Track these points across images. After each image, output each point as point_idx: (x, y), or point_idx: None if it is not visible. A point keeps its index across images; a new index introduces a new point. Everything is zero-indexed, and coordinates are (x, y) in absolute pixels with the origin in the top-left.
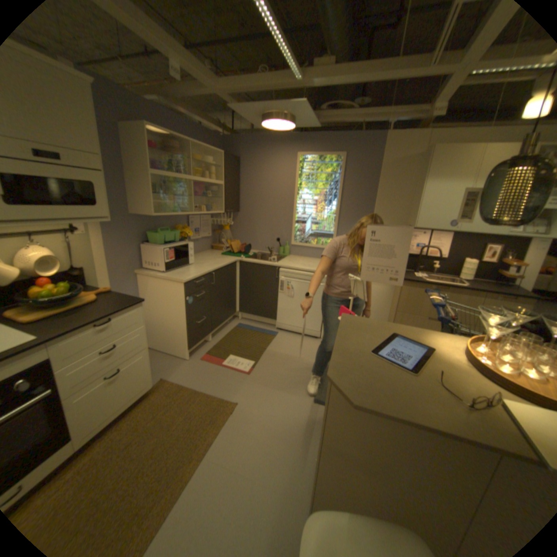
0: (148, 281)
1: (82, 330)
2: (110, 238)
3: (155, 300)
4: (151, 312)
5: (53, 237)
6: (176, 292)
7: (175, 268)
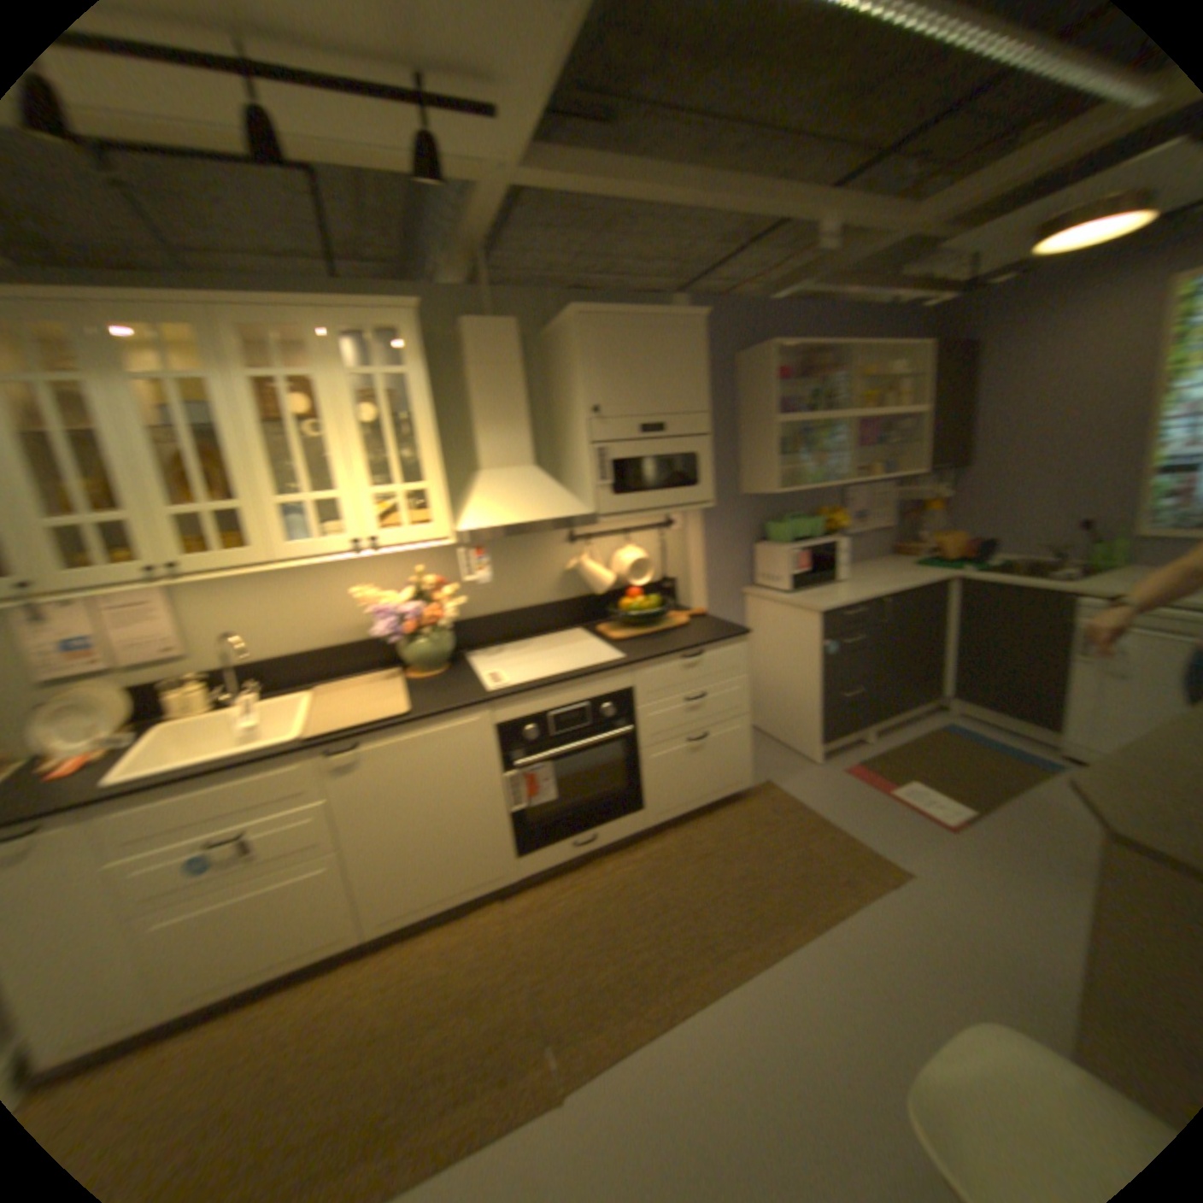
0: (759, 608)
1: (666, 660)
2: (710, 535)
3: (769, 644)
4: (761, 664)
5: (645, 537)
6: (806, 630)
7: (809, 588)
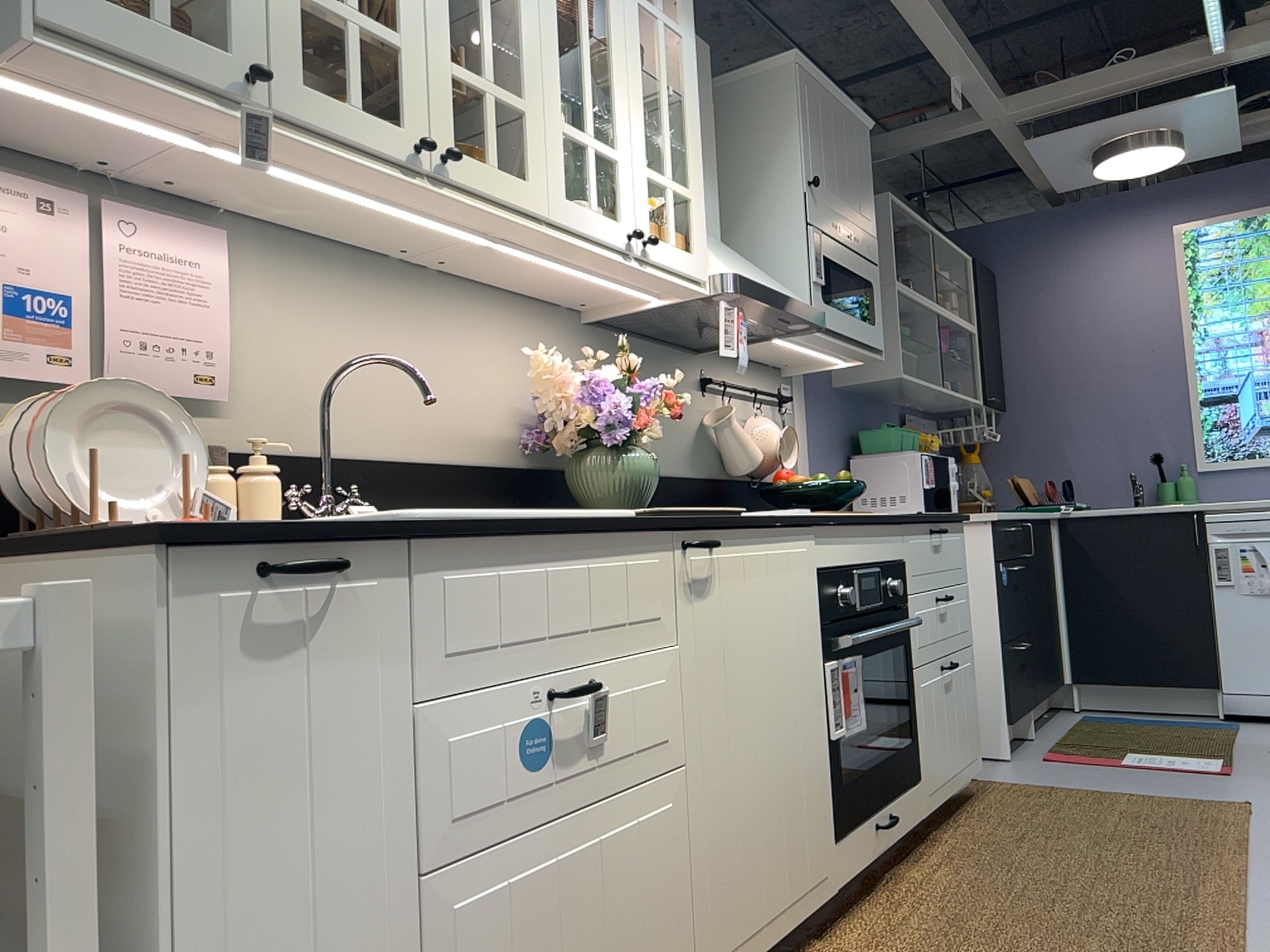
0: None
1: (924, 530)
2: (818, 433)
3: None
4: None
5: (768, 411)
6: (970, 553)
7: None
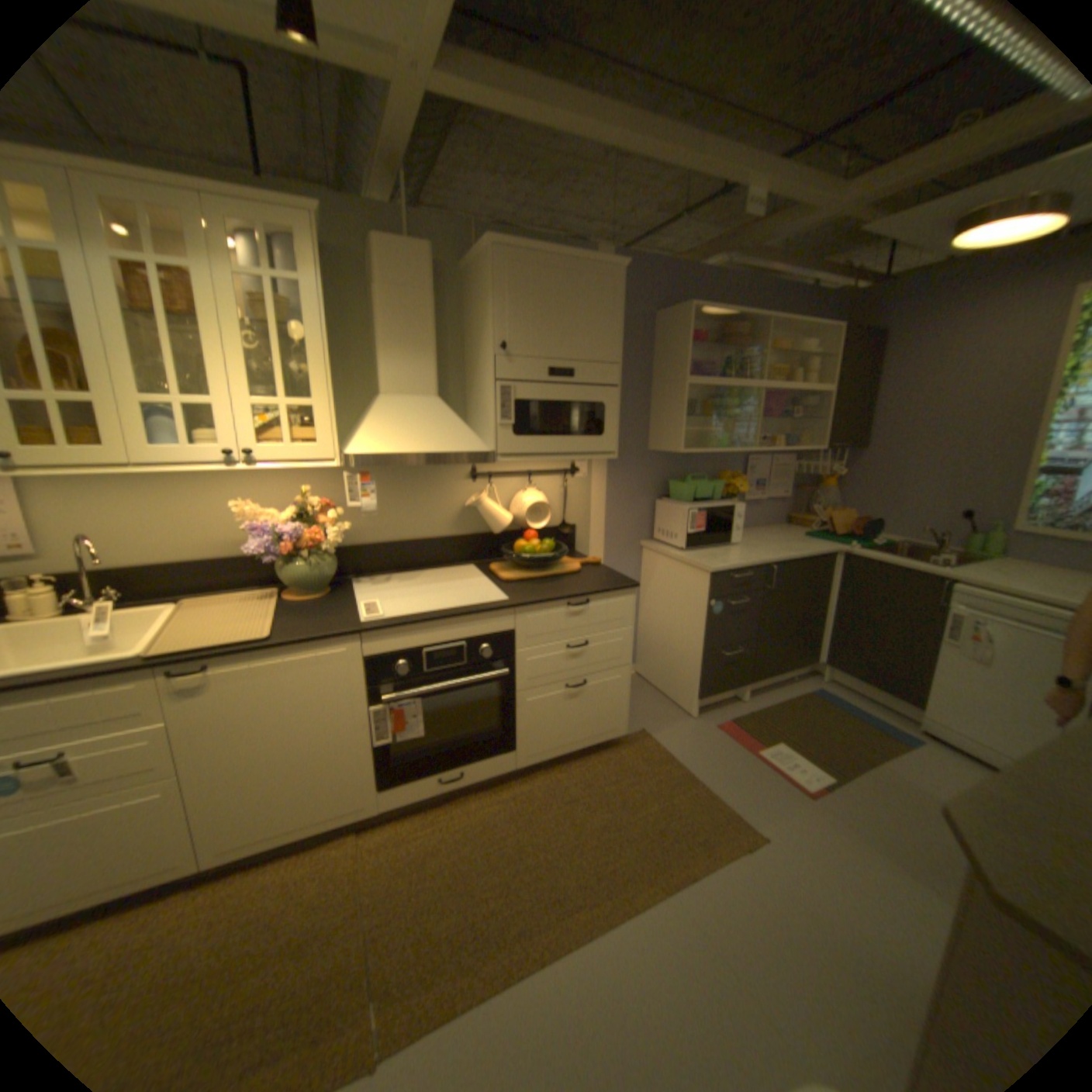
0: (656, 562)
1: (553, 605)
2: (616, 487)
3: (661, 597)
4: (652, 616)
5: (551, 482)
6: (696, 588)
7: (705, 548)
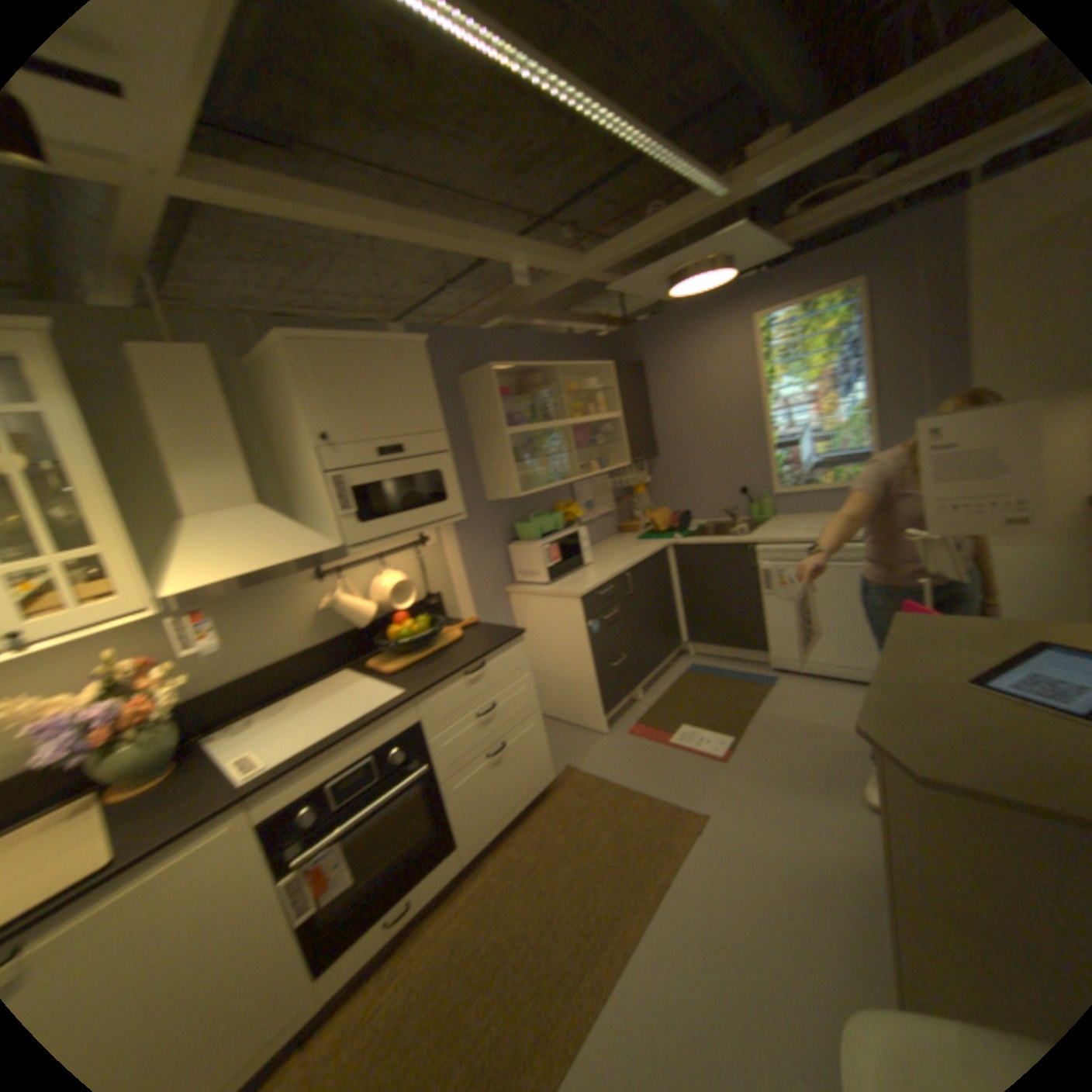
0: (528, 602)
1: (454, 679)
2: (470, 543)
3: (542, 633)
4: (539, 653)
5: (407, 556)
6: (573, 614)
7: (566, 575)
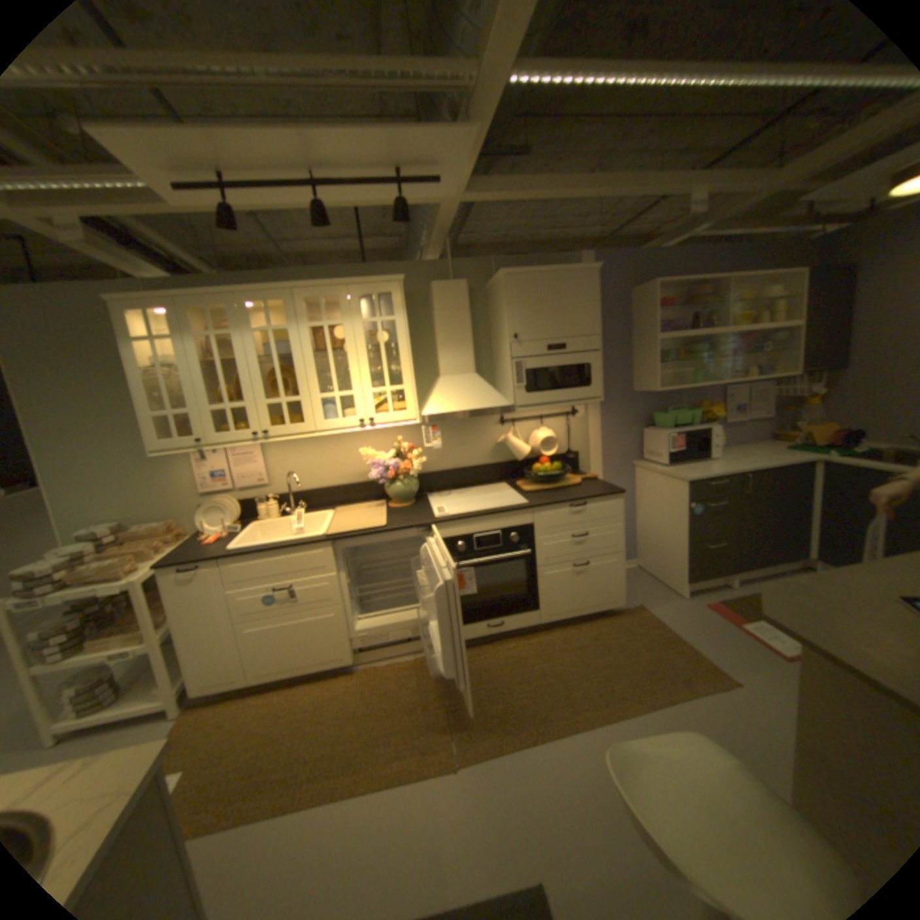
0: (647, 477)
1: (561, 507)
2: (609, 421)
3: (653, 504)
4: (647, 520)
5: (558, 421)
6: (679, 495)
7: (688, 463)
